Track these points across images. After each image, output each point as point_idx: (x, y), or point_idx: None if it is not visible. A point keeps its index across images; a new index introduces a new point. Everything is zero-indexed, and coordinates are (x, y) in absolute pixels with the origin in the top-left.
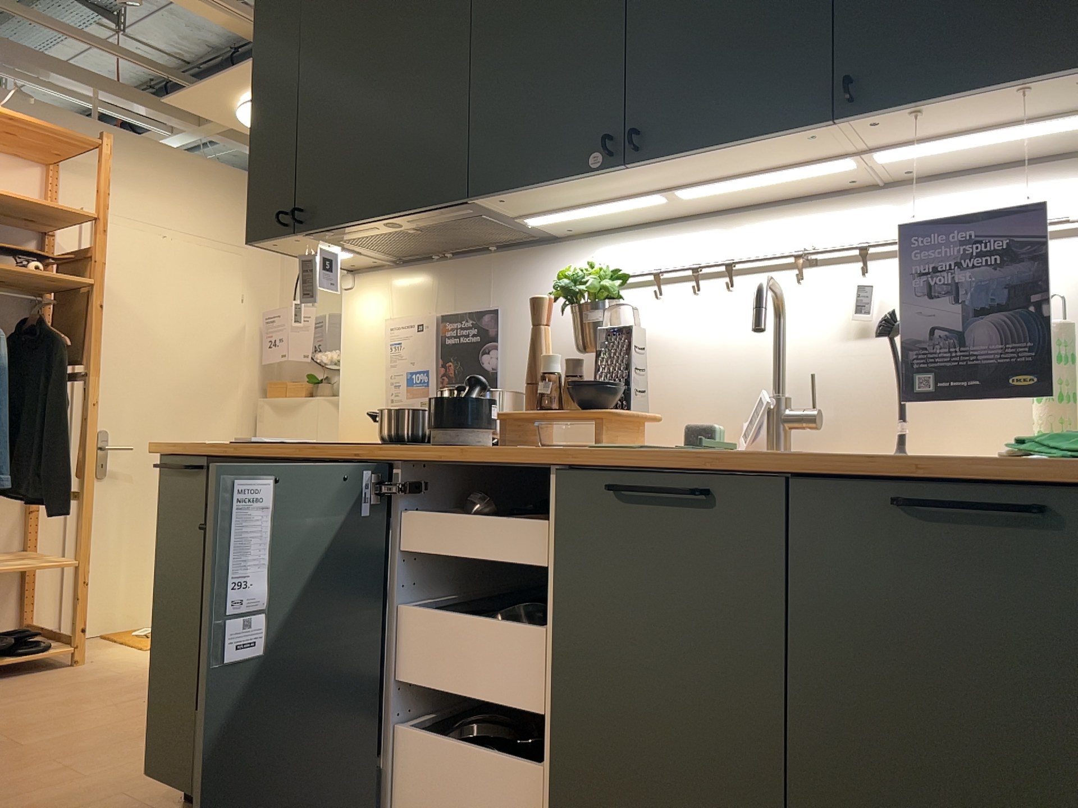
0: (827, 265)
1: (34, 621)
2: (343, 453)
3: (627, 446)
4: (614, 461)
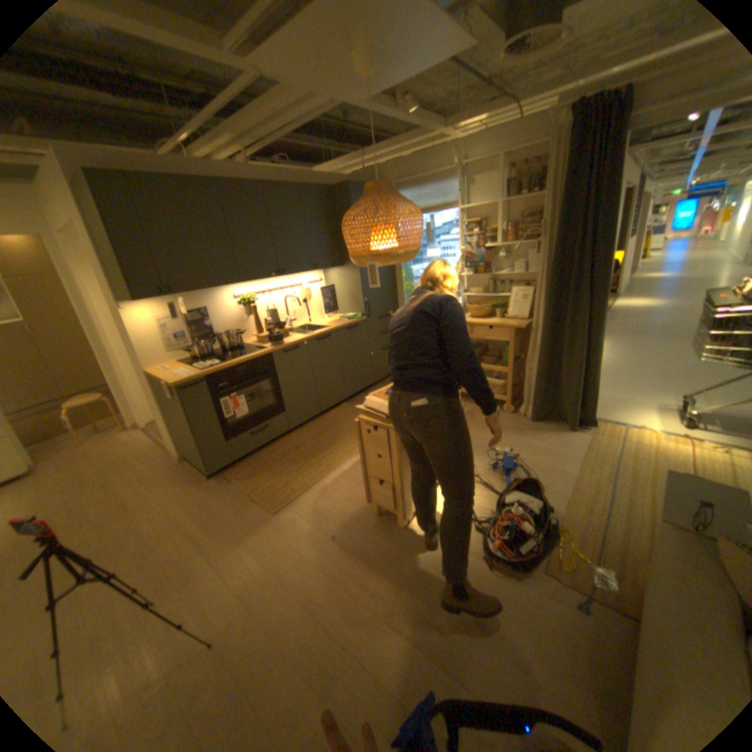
0: (281, 288)
1: None
2: (256, 356)
3: (312, 333)
4: (316, 336)
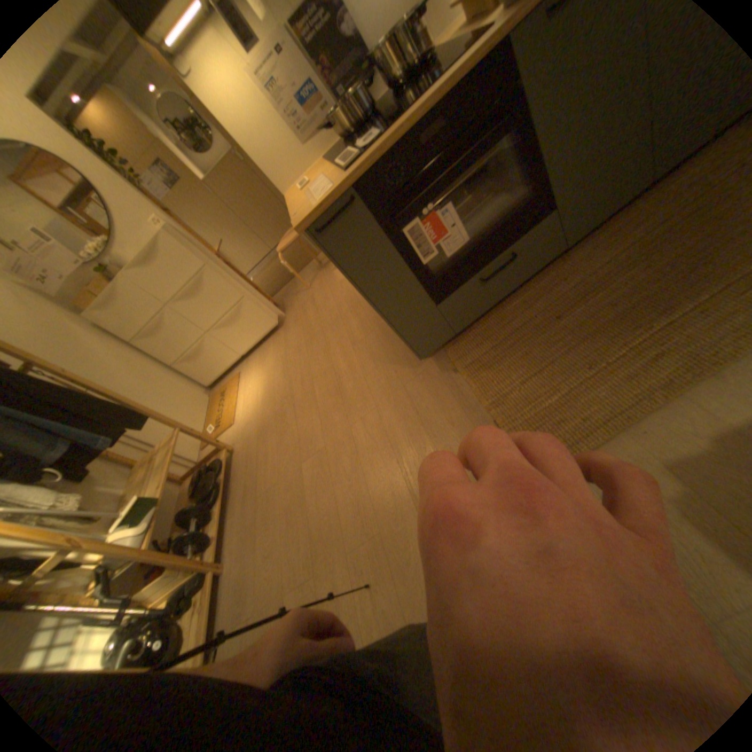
0: None
1: (179, 474)
2: (464, 65)
3: None
4: None
